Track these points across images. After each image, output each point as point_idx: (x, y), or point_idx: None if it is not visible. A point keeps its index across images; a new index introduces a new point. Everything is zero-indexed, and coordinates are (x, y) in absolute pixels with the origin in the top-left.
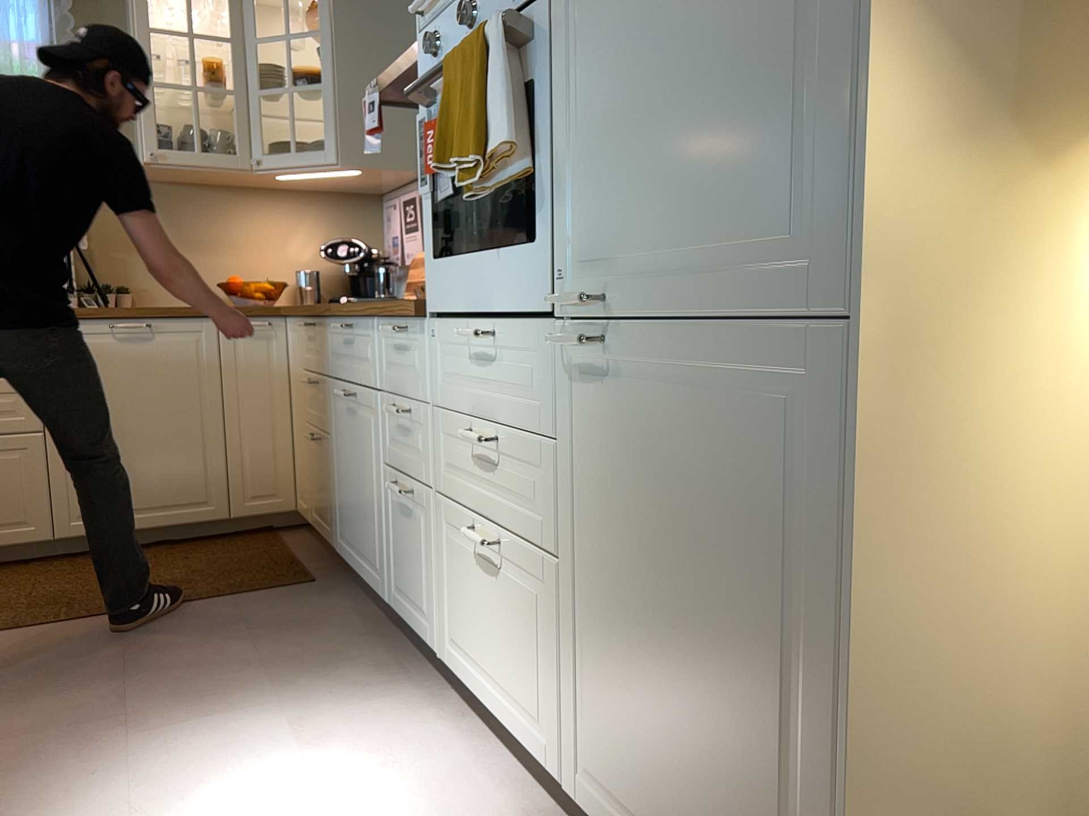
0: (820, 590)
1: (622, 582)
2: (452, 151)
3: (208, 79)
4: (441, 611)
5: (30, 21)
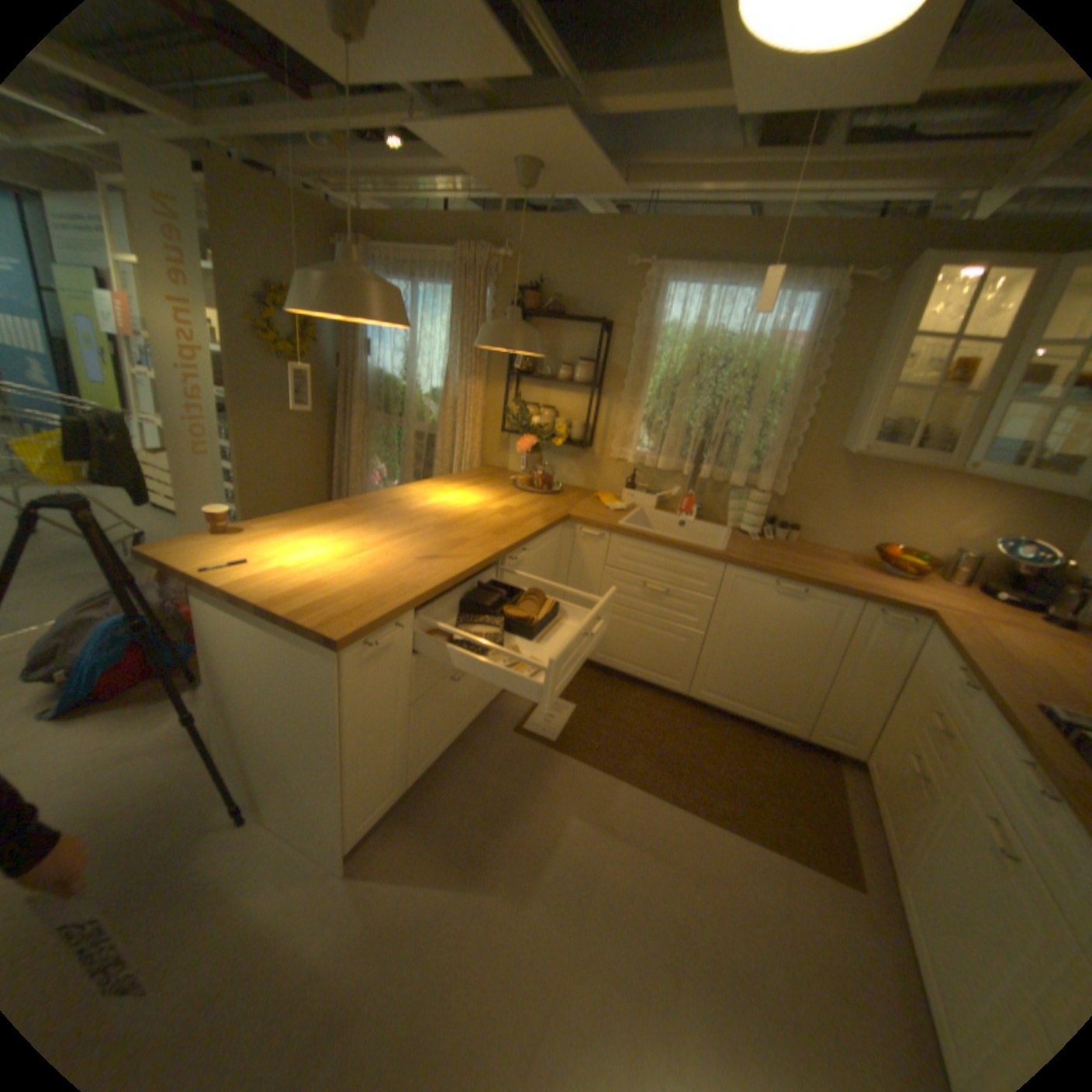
0: None
1: None
2: None
3: (954, 371)
4: None
5: (808, 316)
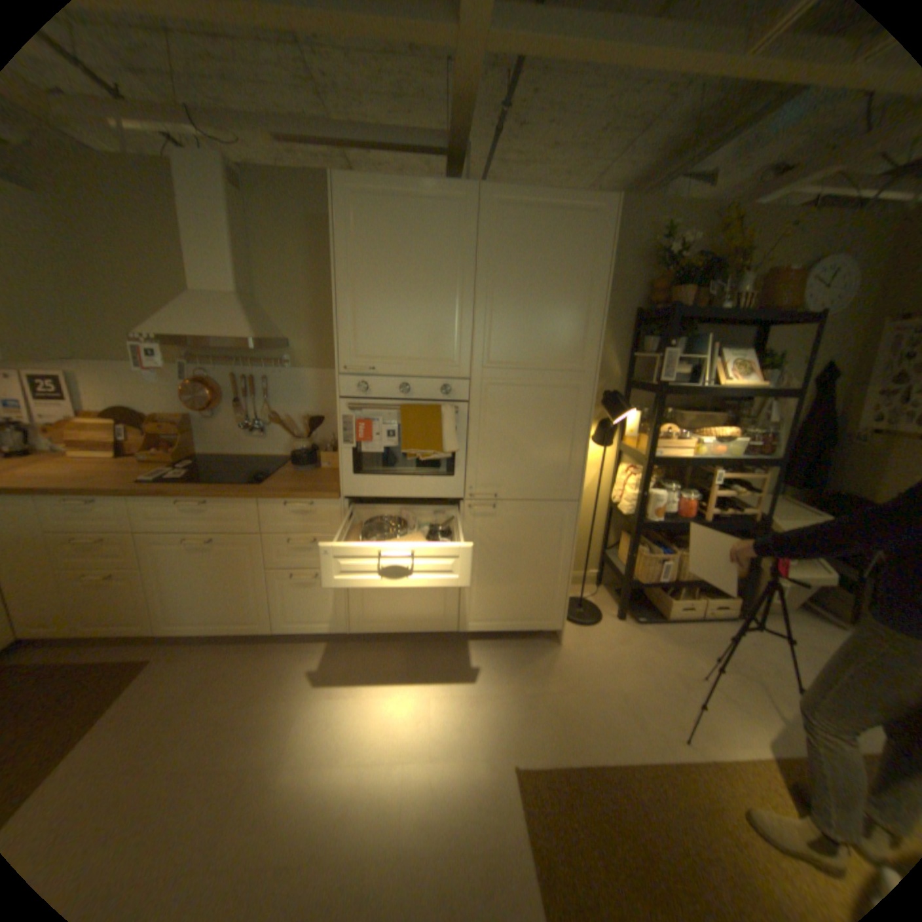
0: (561, 547)
1: (493, 564)
2: (413, 446)
3: None
4: (350, 614)
5: None
